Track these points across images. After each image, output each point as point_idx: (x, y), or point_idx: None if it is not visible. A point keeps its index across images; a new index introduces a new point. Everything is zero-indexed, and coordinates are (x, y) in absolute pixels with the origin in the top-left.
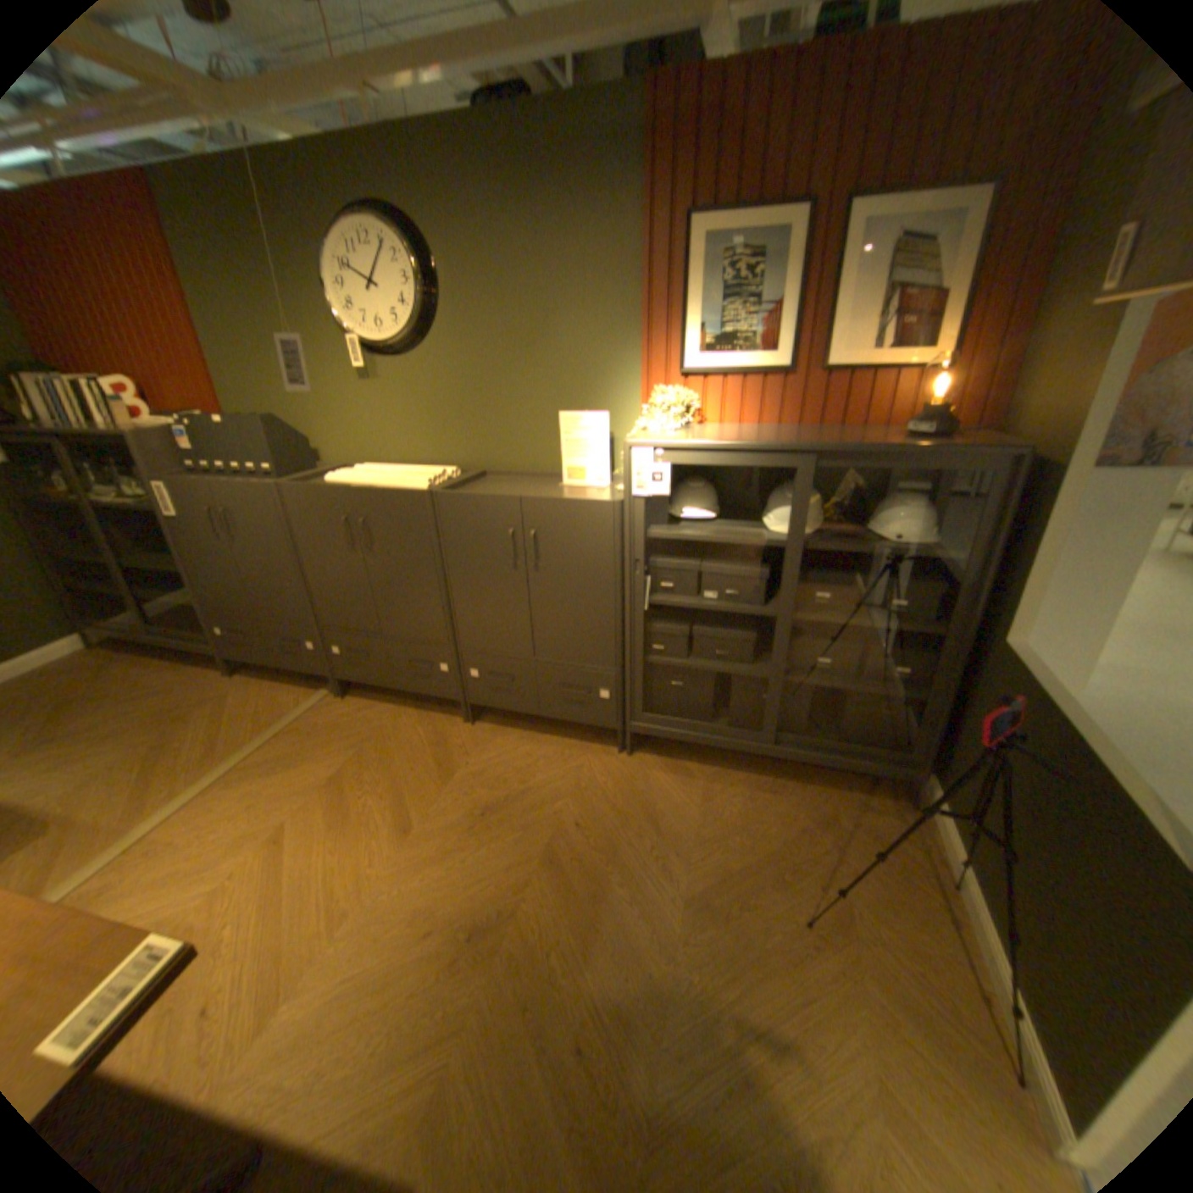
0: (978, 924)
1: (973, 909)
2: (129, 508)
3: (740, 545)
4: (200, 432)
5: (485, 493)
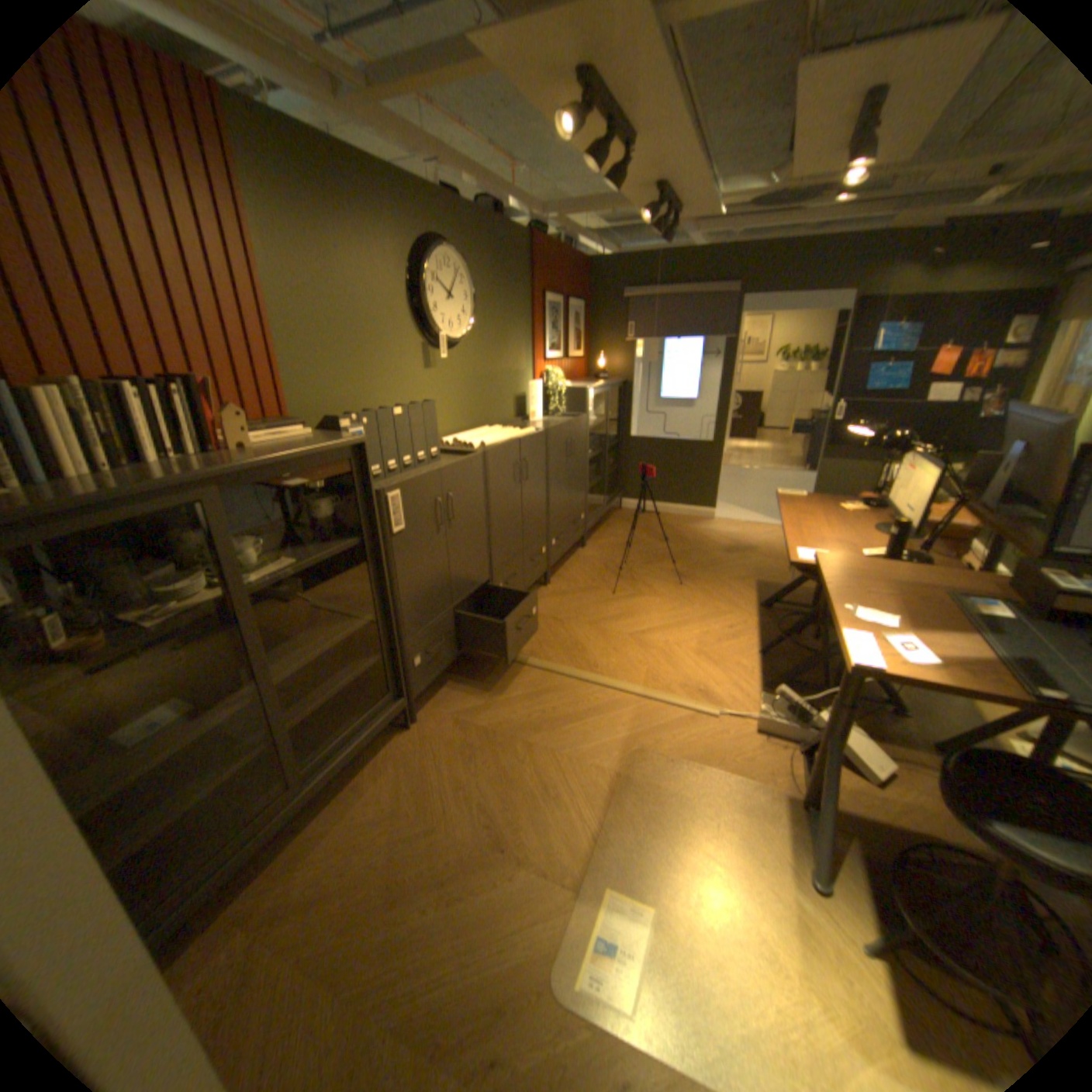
0: (665, 509)
1: (660, 508)
2: (311, 565)
3: (597, 426)
4: (379, 431)
5: (556, 425)
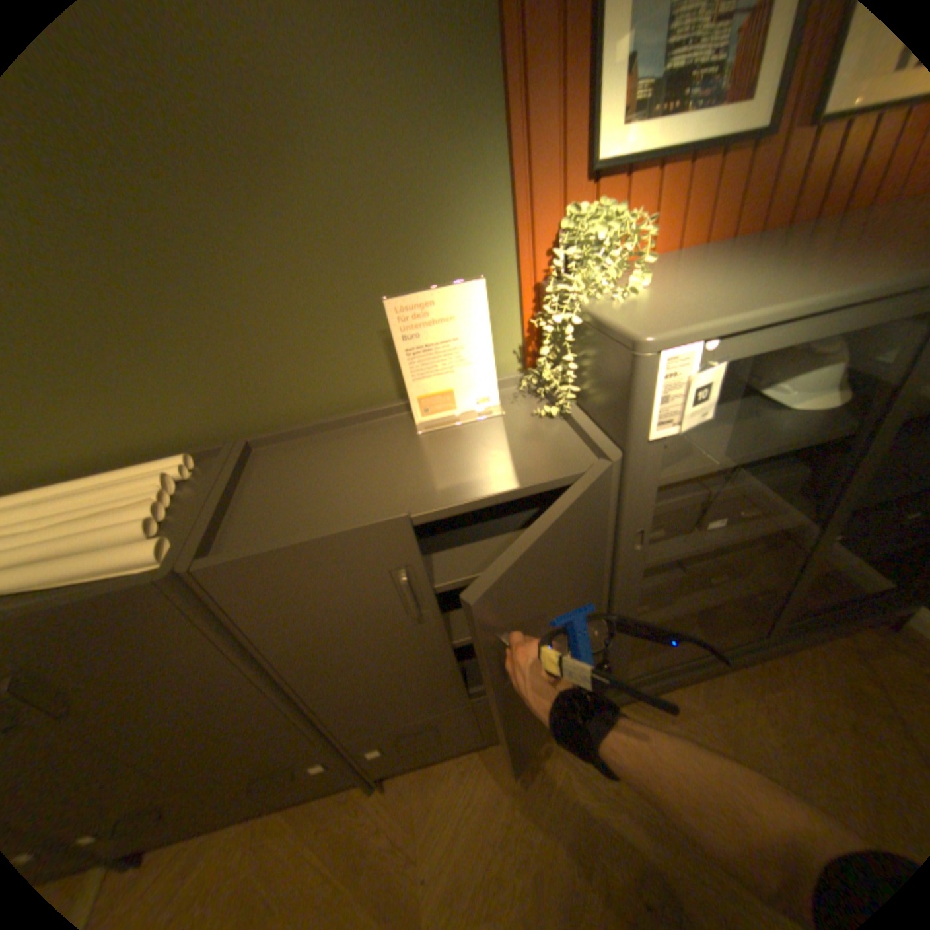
0: None
1: None
2: None
3: (790, 451)
4: None
5: (314, 526)
